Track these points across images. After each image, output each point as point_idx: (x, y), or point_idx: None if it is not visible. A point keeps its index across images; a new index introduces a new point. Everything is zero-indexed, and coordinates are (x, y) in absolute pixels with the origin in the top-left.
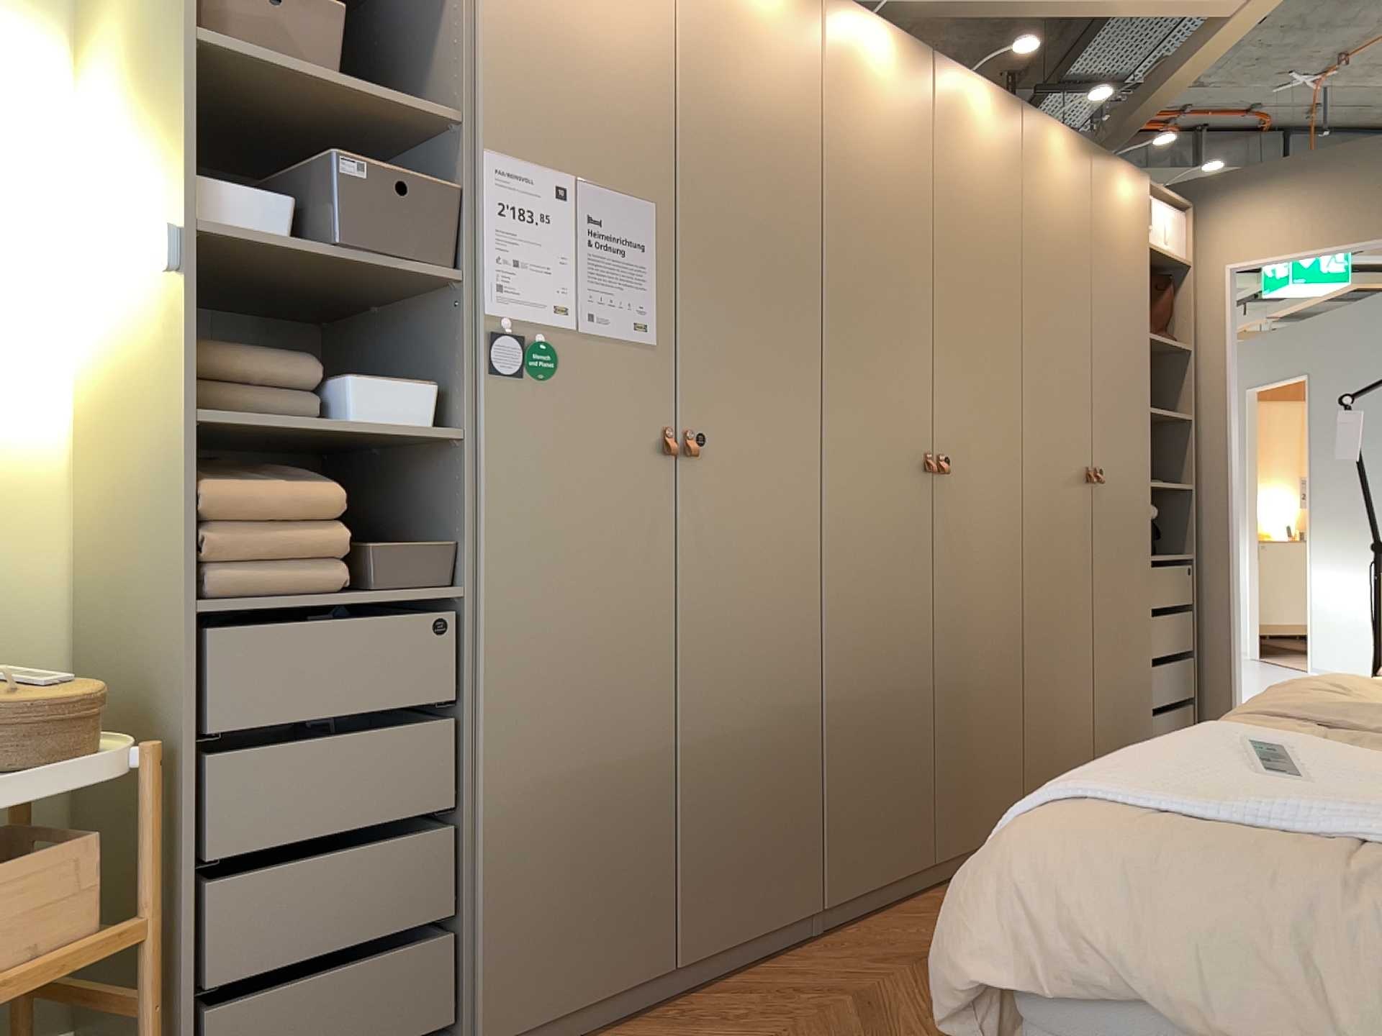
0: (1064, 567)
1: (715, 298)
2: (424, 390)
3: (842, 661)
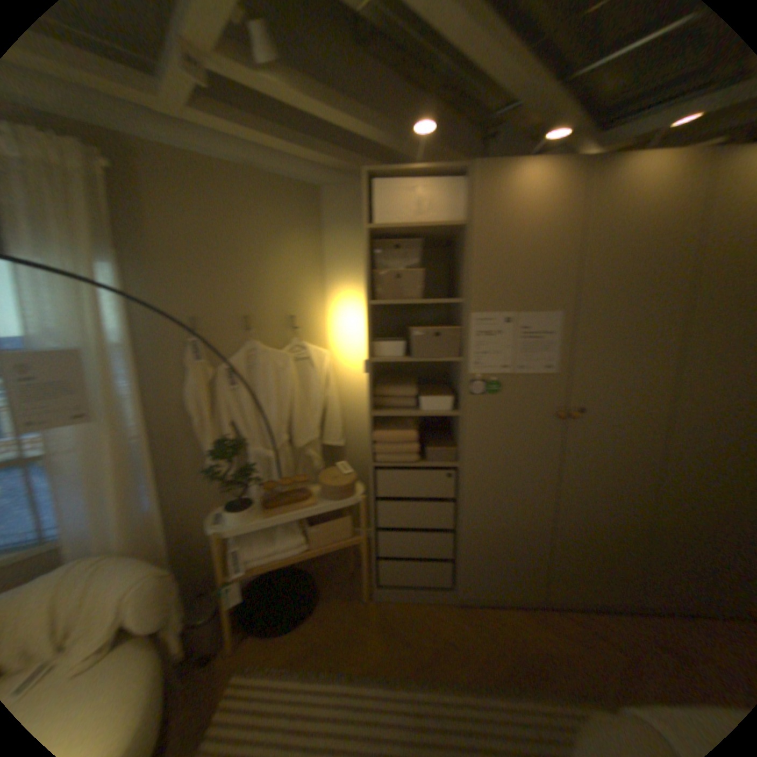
0: None
1: (599, 348)
2: (450, 398)
3: (672, 510)
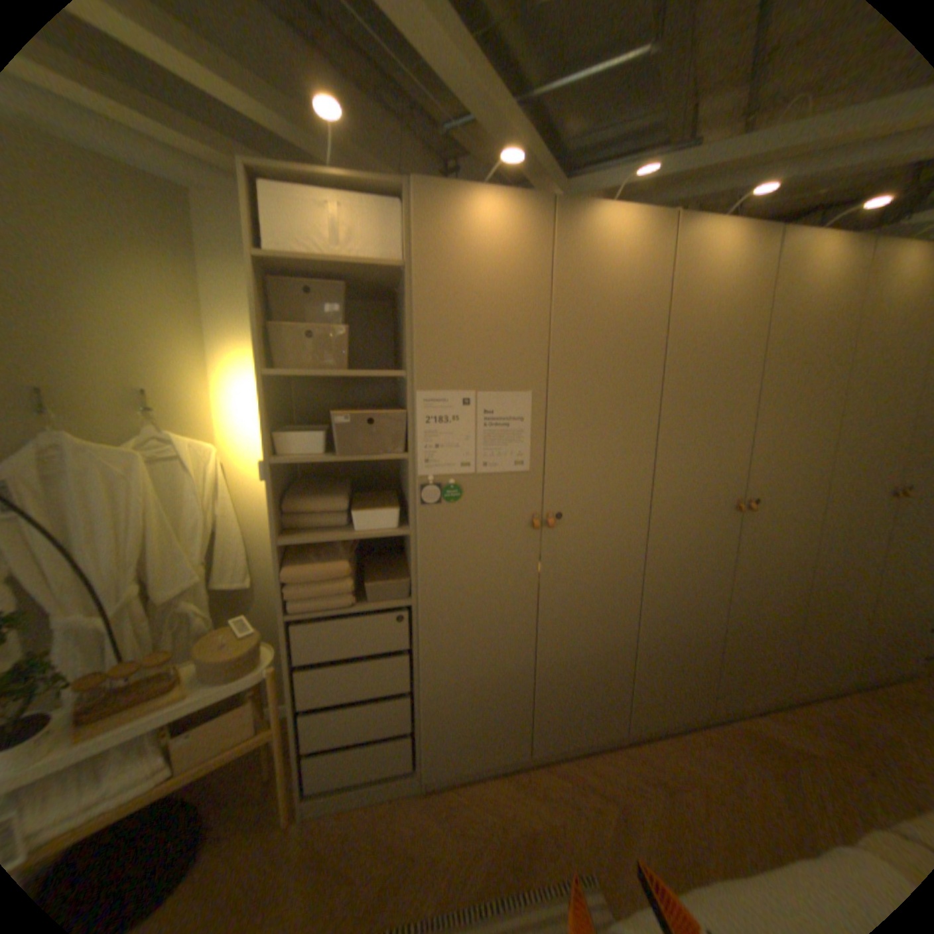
0: (856, 555)
1: (573, 438)
2: (393, 511)
3: (653, 621)
